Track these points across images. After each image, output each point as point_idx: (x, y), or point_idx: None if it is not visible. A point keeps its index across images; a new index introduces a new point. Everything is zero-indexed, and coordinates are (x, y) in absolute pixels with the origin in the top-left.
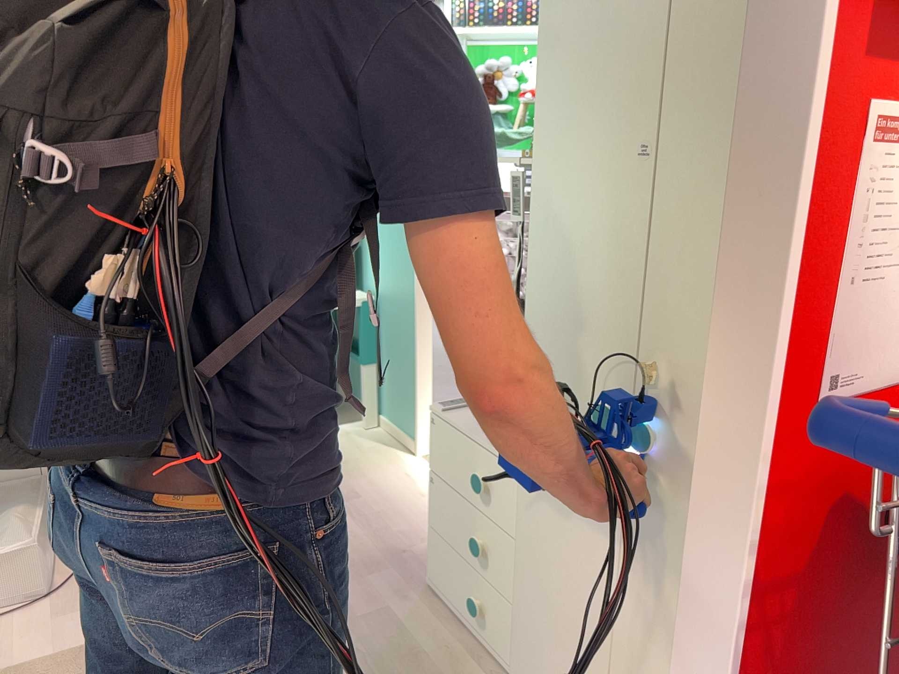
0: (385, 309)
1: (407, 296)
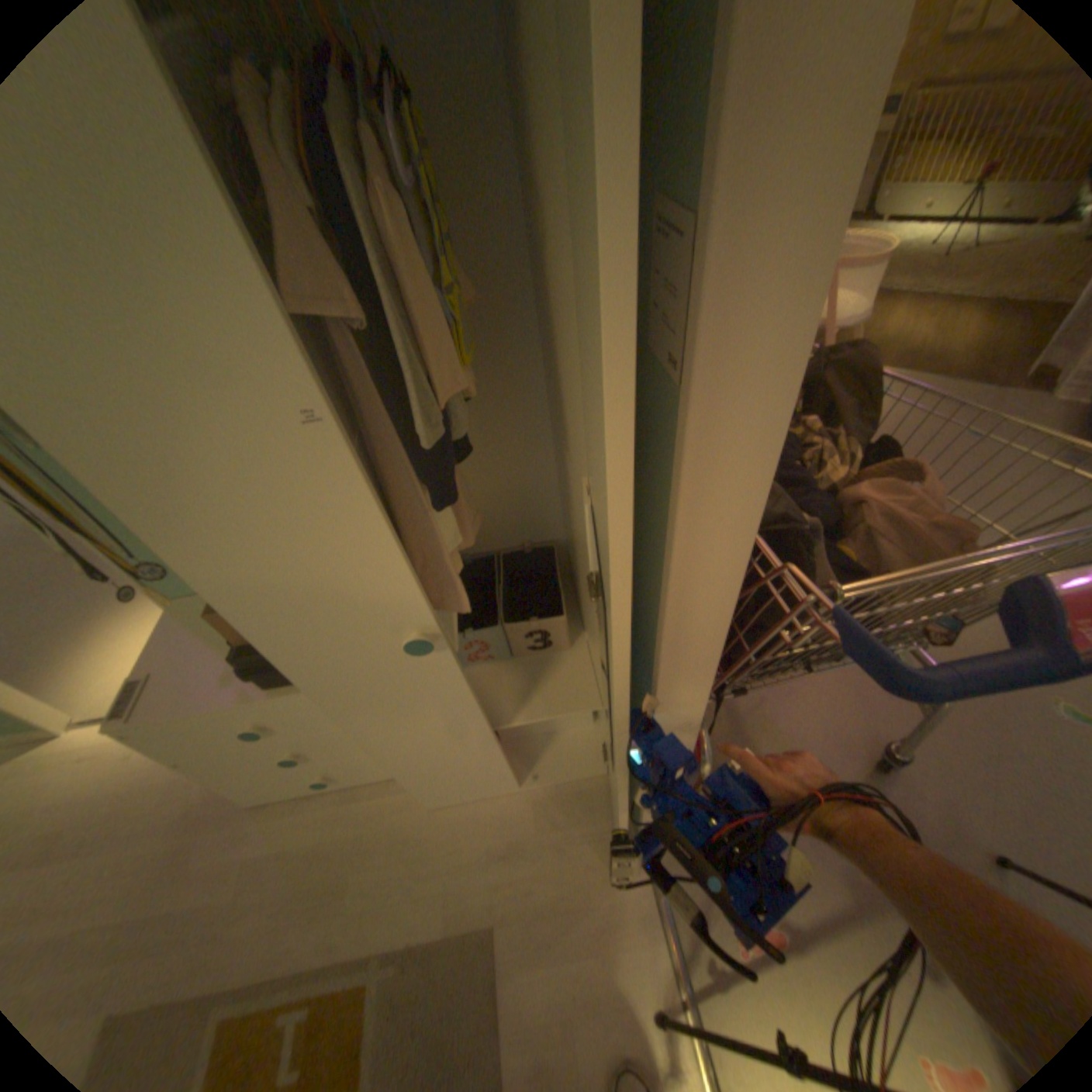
0: None
1: None
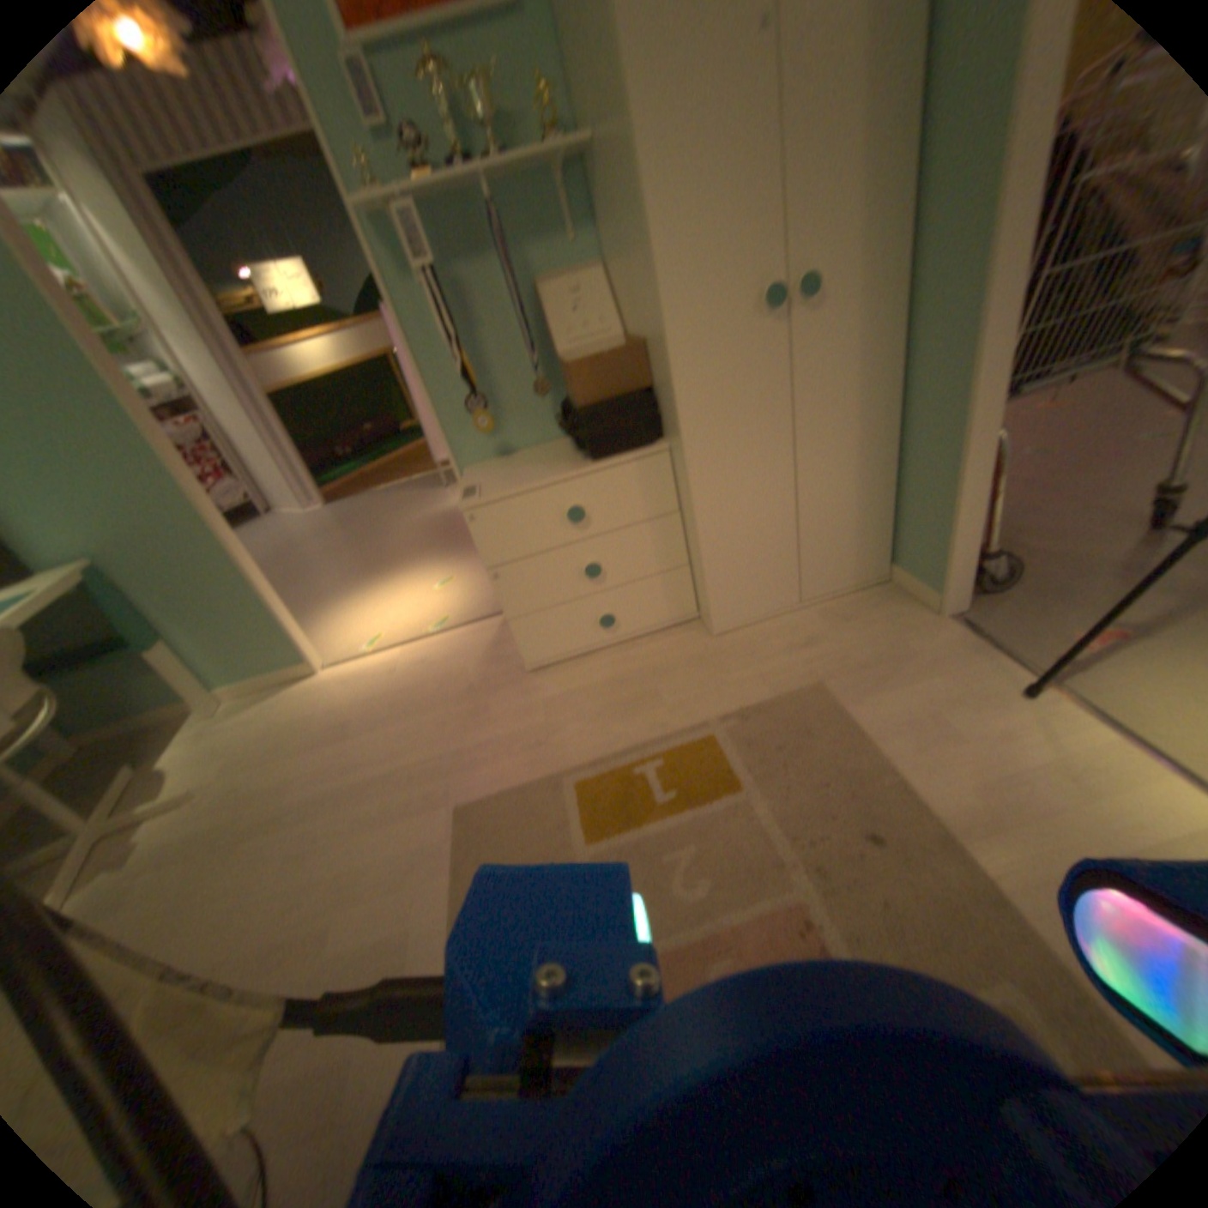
0: (124, 558)
1: (171, 510)
